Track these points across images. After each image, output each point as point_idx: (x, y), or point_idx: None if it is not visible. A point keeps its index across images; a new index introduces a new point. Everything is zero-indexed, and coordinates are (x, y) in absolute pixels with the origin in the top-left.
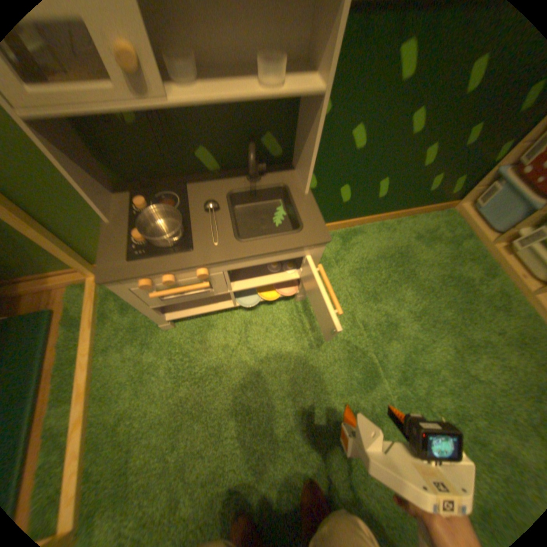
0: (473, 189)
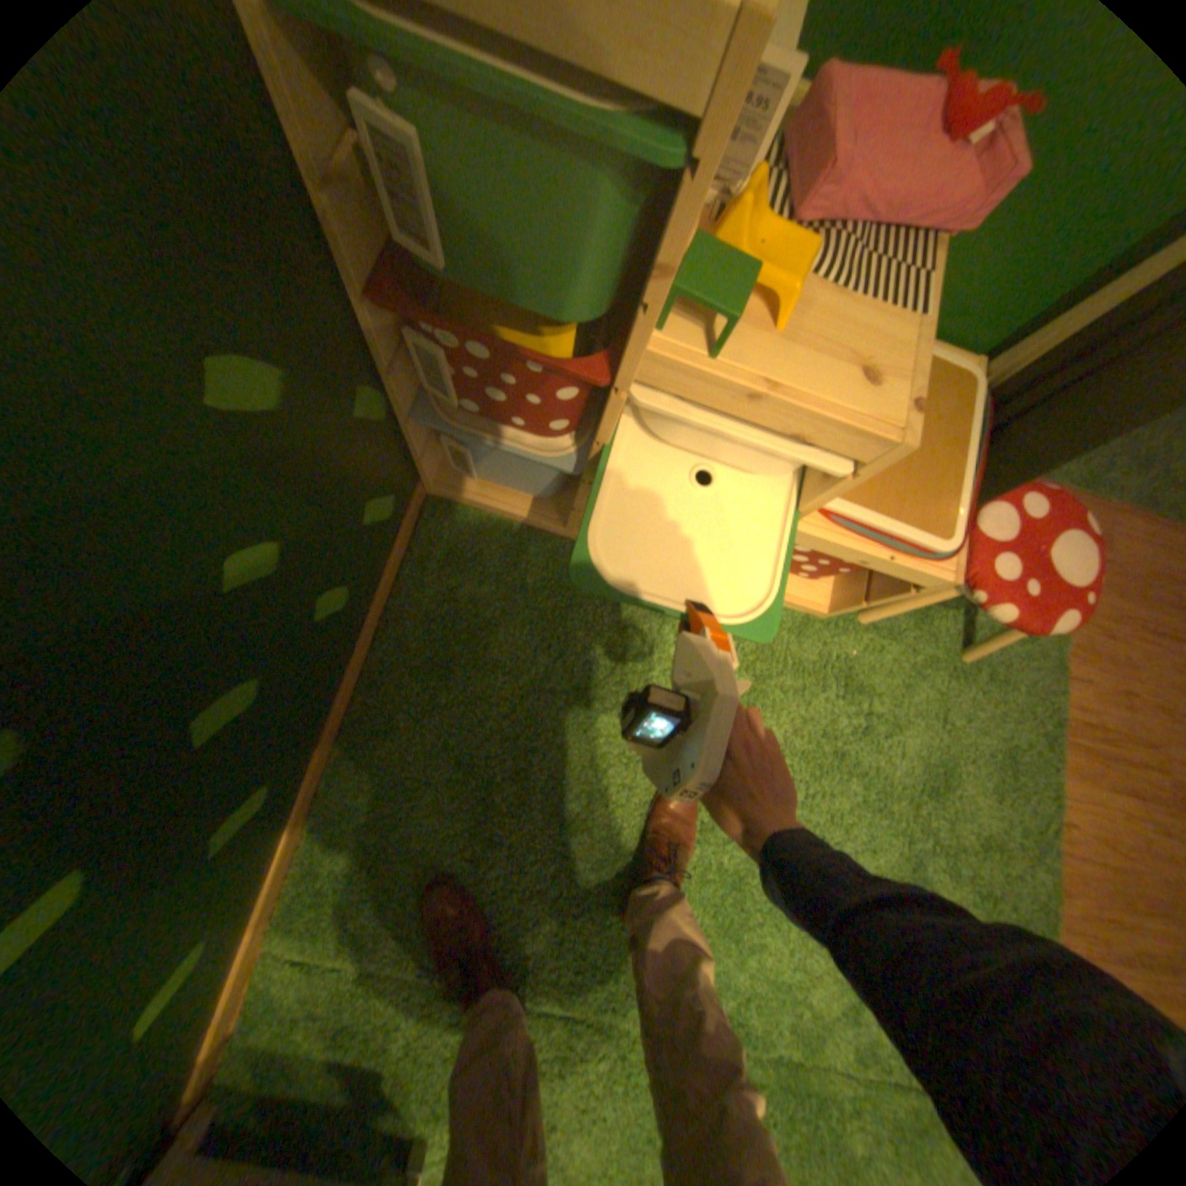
0: (414, 462)
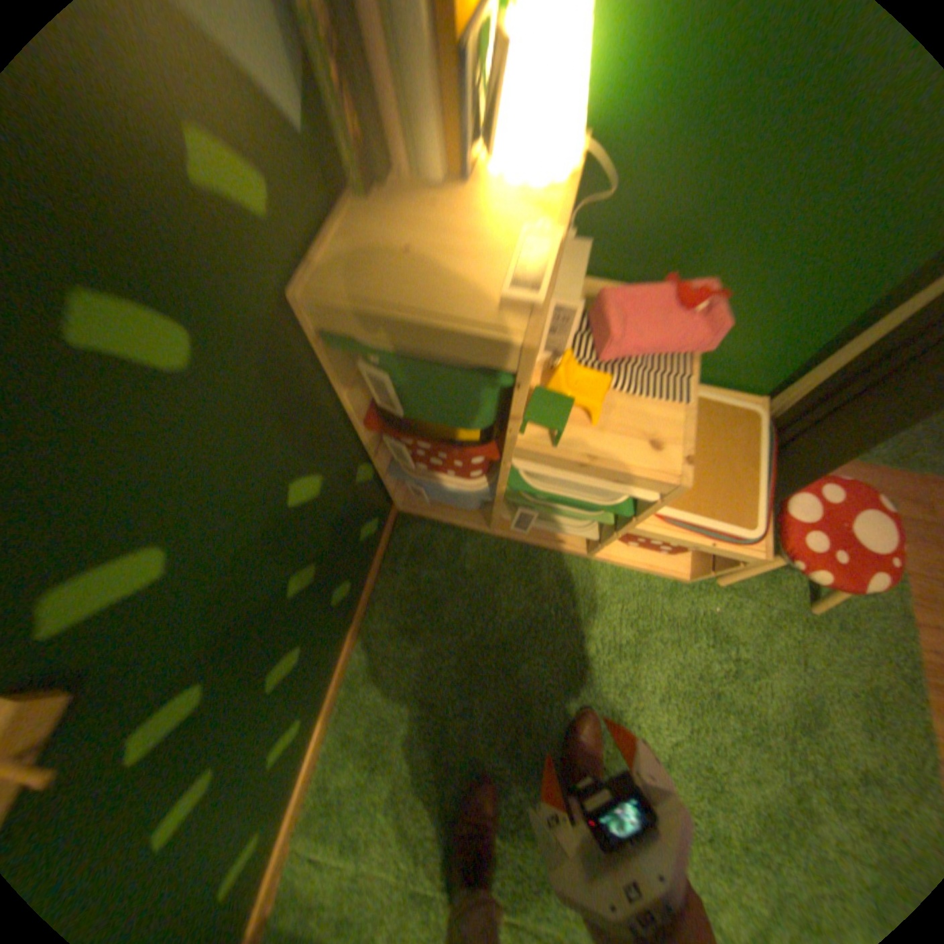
0: (390, 494)
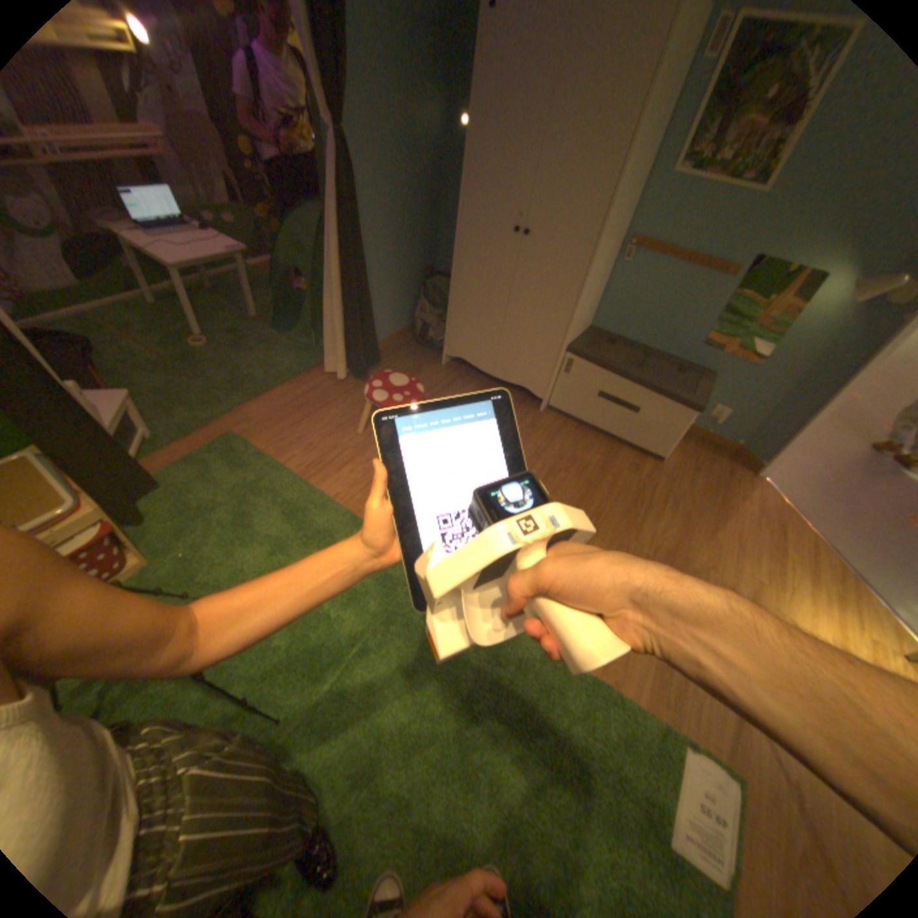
0: None
